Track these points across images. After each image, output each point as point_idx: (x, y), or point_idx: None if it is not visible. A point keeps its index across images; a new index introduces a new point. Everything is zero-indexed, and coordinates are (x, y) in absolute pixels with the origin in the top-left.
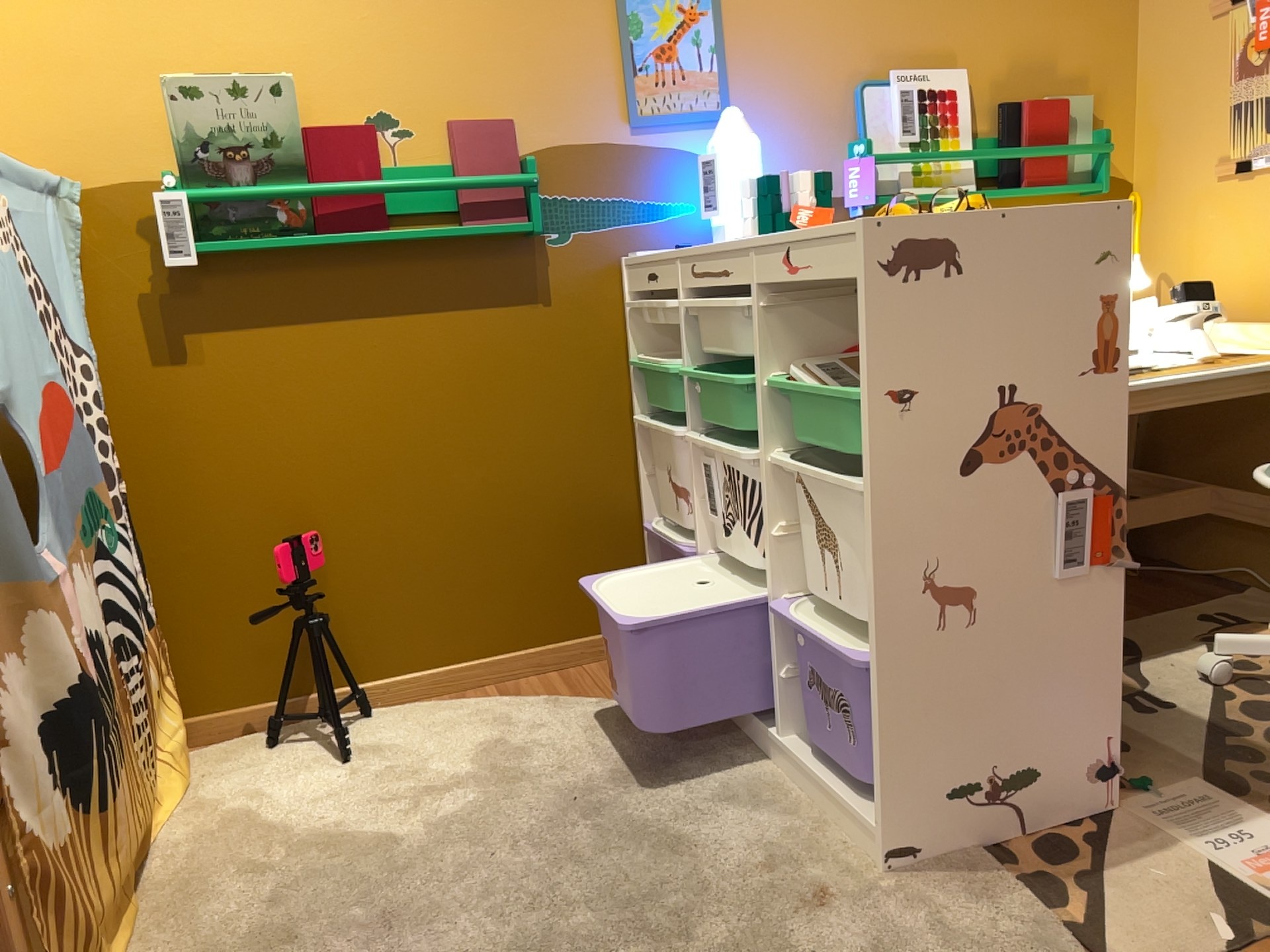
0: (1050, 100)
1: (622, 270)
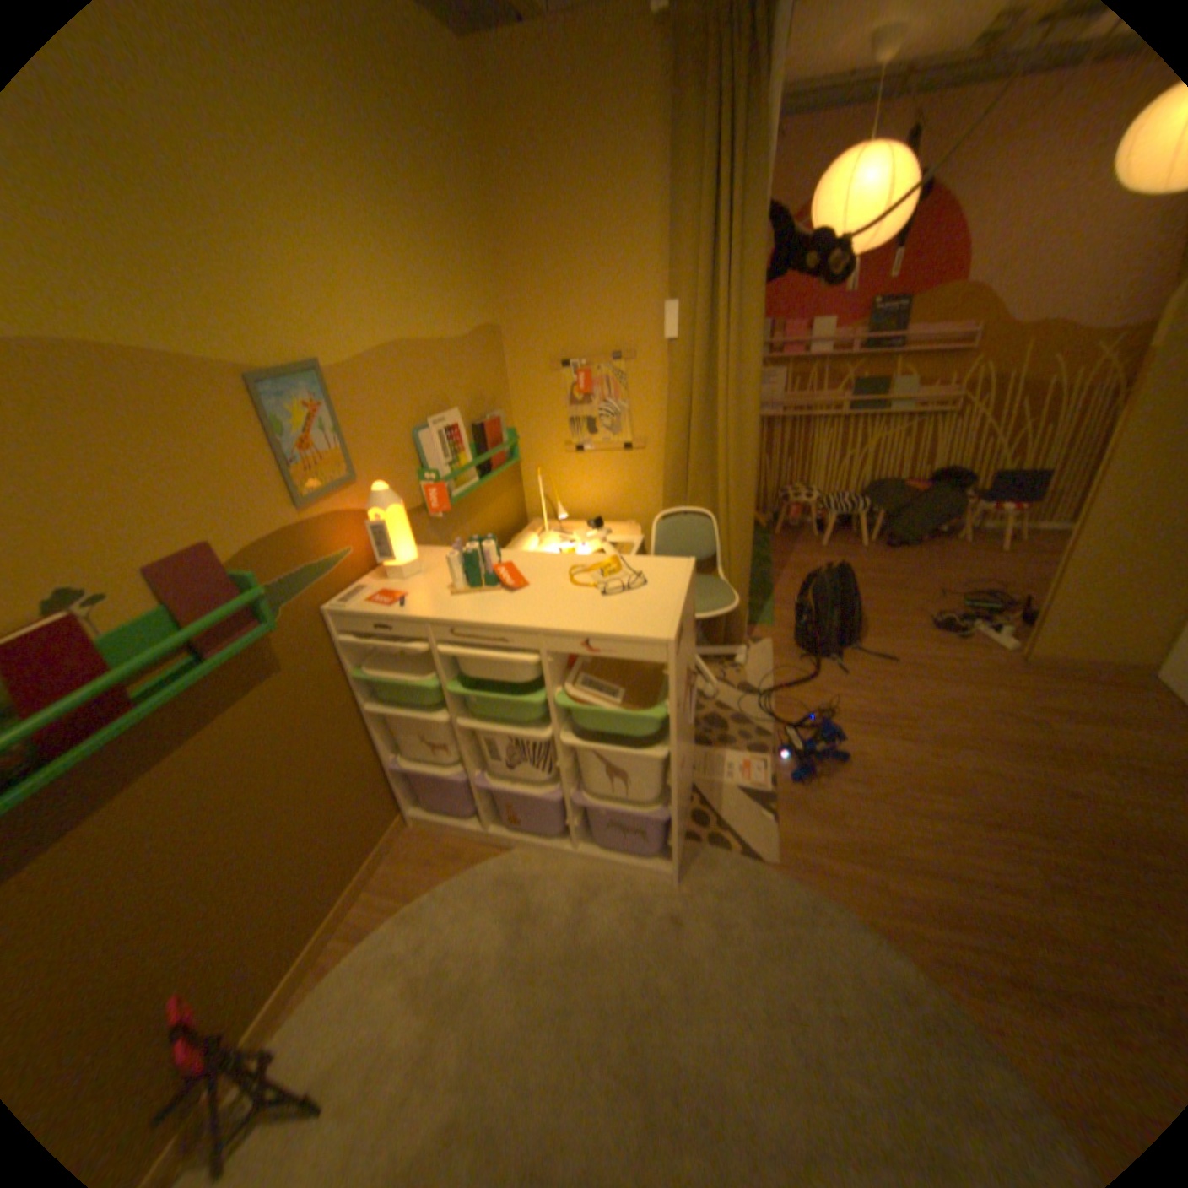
0: (492, 418)
1: (323, 618)
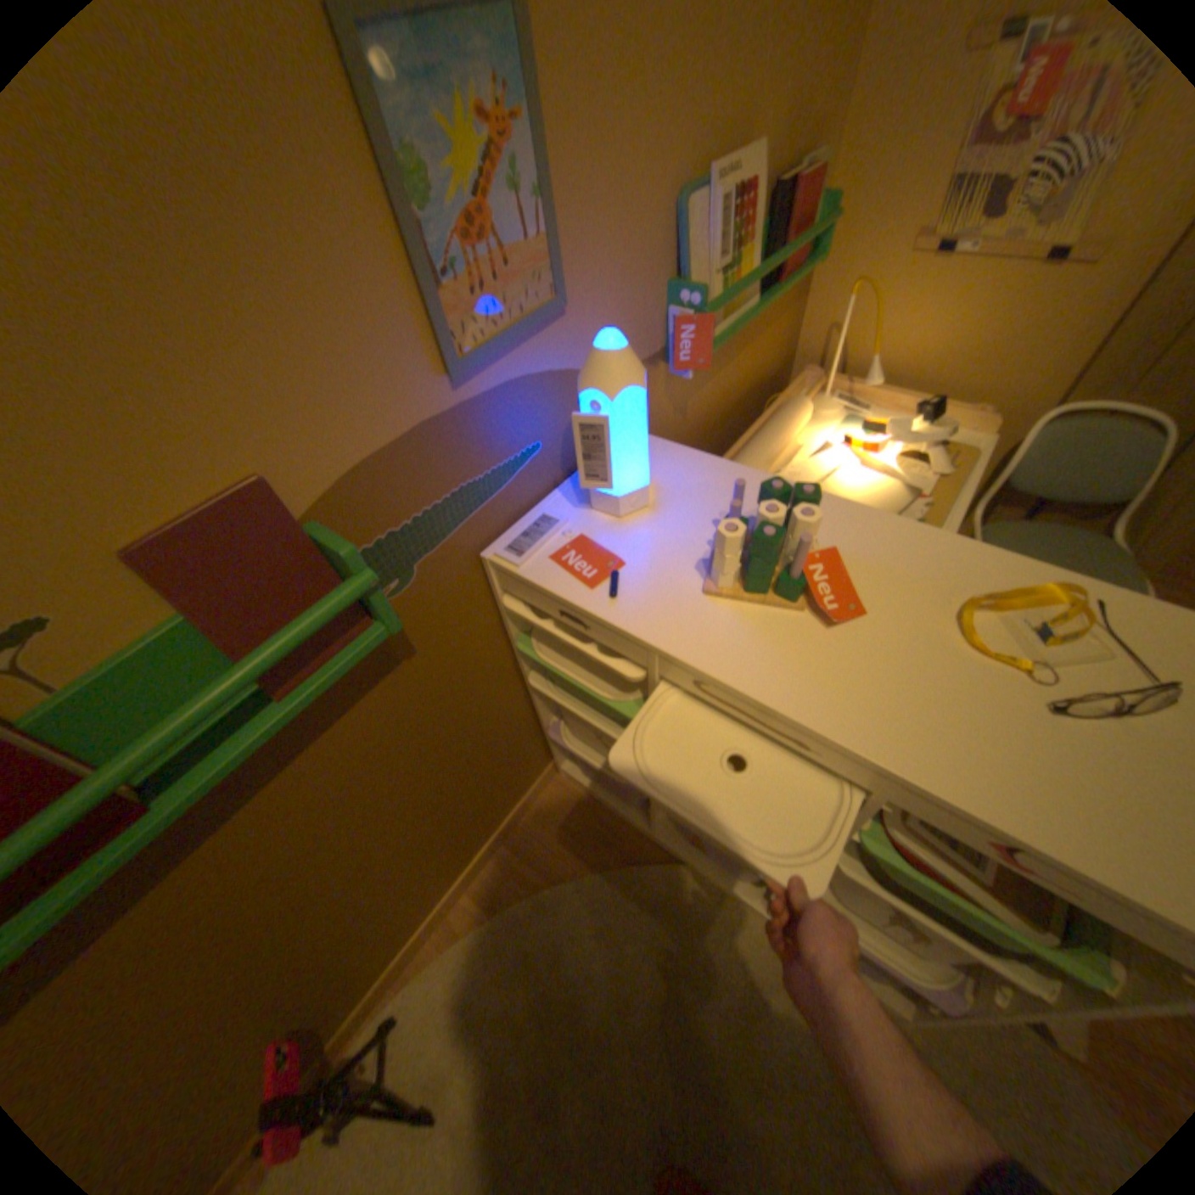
0: (814, 162)
1: (484, 565)
